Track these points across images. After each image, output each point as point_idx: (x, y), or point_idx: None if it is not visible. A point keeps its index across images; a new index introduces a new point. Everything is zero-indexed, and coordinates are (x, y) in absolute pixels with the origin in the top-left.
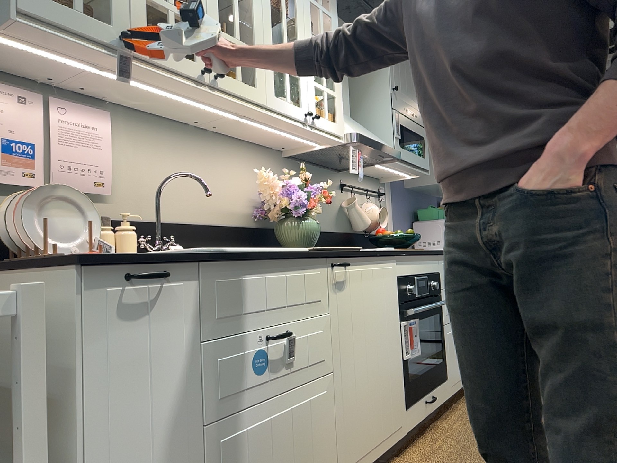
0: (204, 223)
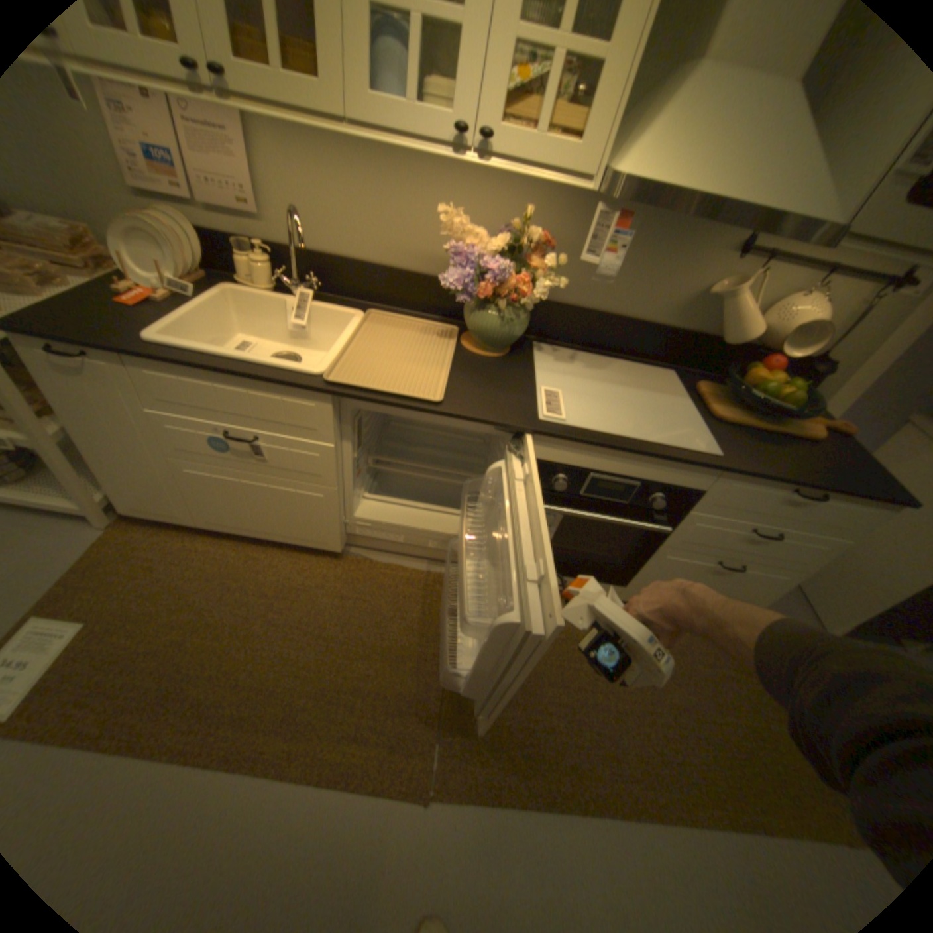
0: (384, 263)
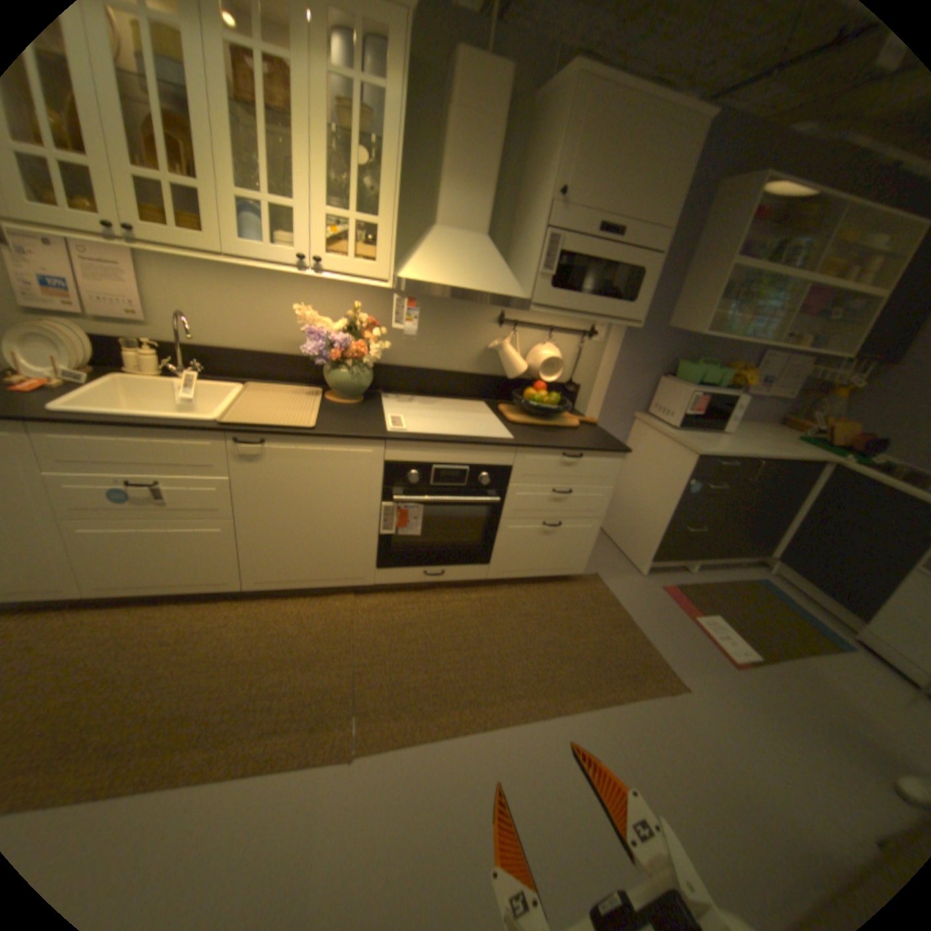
0: (257, 350)
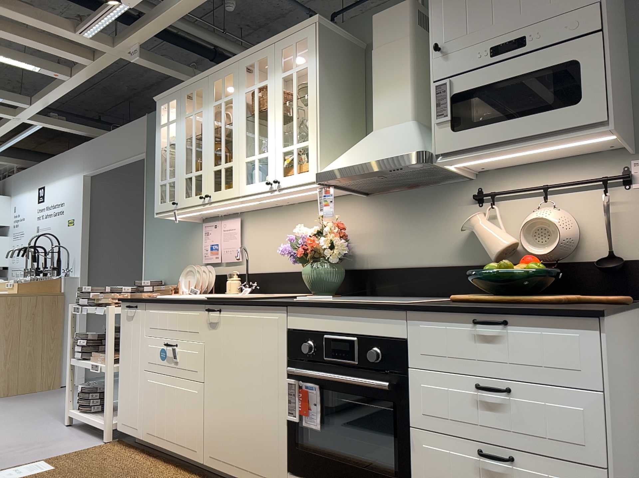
0: (288, 270)
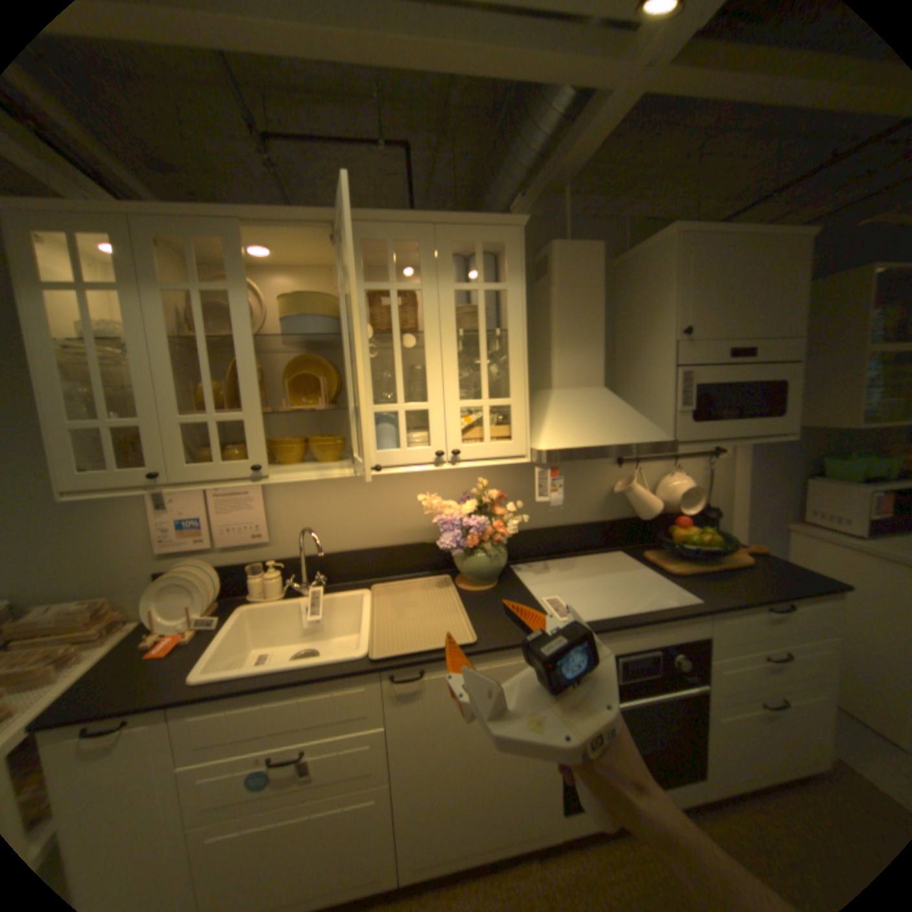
0: (377, 546)
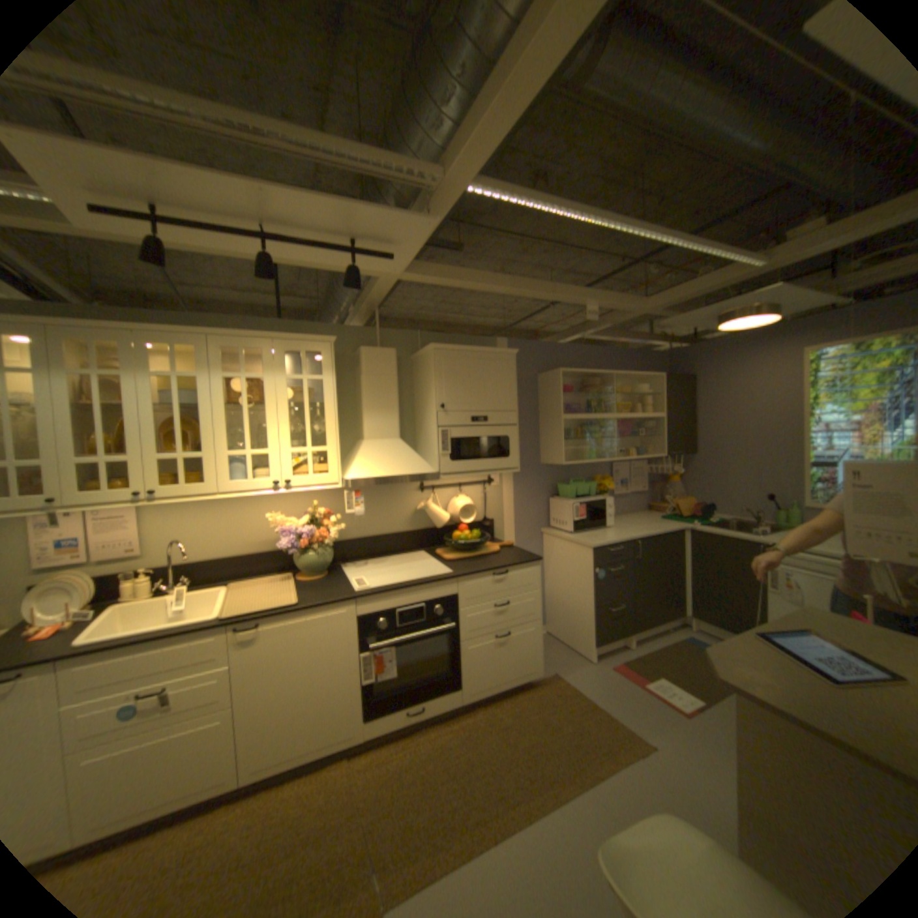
0: (234, 555)
